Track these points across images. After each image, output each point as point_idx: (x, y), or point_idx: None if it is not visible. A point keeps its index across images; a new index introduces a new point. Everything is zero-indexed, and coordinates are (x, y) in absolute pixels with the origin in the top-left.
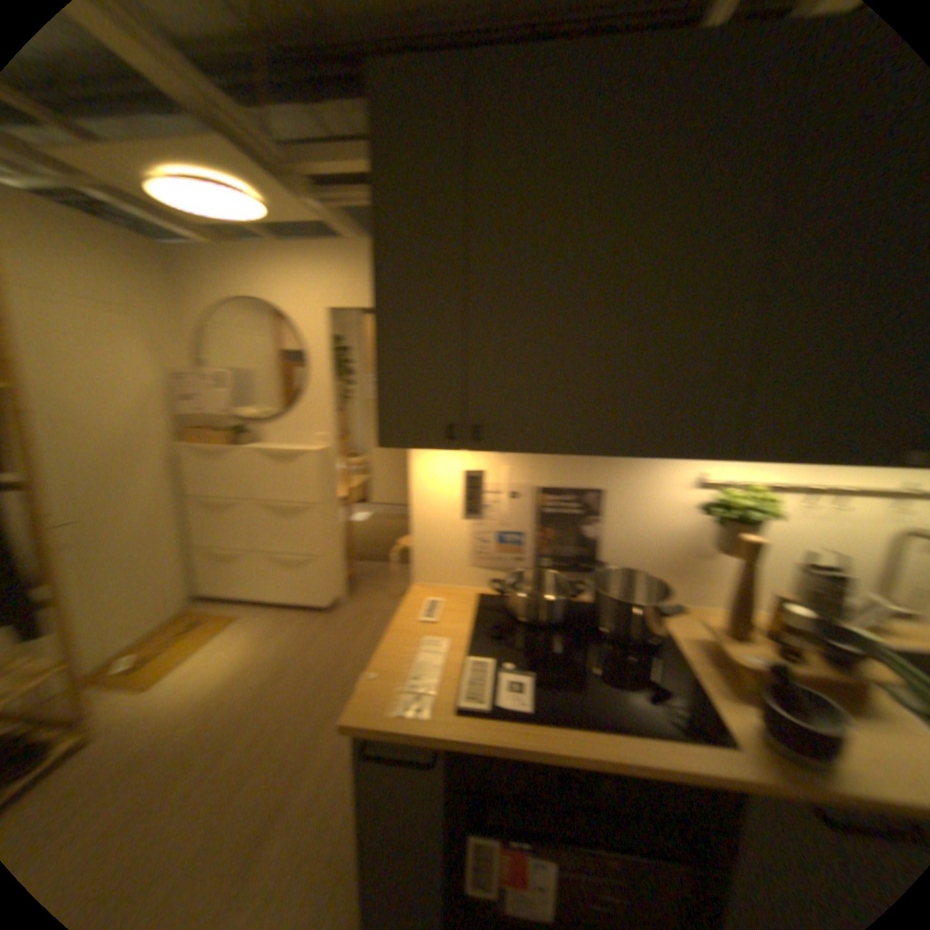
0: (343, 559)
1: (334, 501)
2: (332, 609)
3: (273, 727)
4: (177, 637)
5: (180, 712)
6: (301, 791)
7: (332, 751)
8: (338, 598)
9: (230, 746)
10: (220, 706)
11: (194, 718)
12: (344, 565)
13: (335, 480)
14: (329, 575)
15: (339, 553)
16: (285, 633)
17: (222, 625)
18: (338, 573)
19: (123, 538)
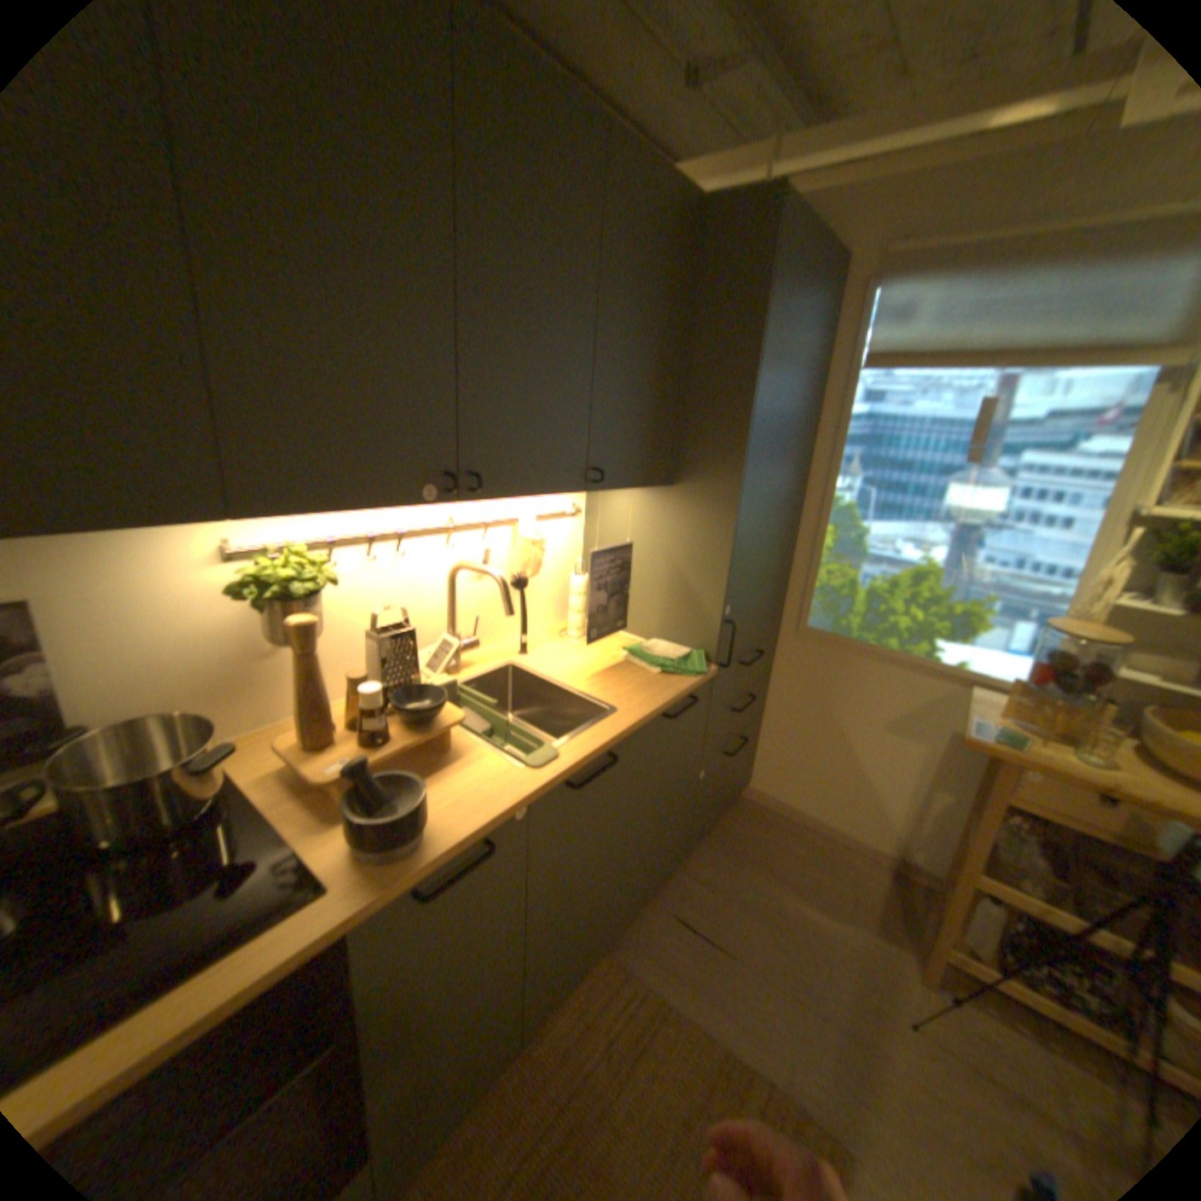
0: None
1: None
2: None
3: None
4: None
5: None
6: None
7: None
8: None
9: None
10: None
11: None
12: None
13: None
14: None
15: None
16: None
17: None
18: None
19: None
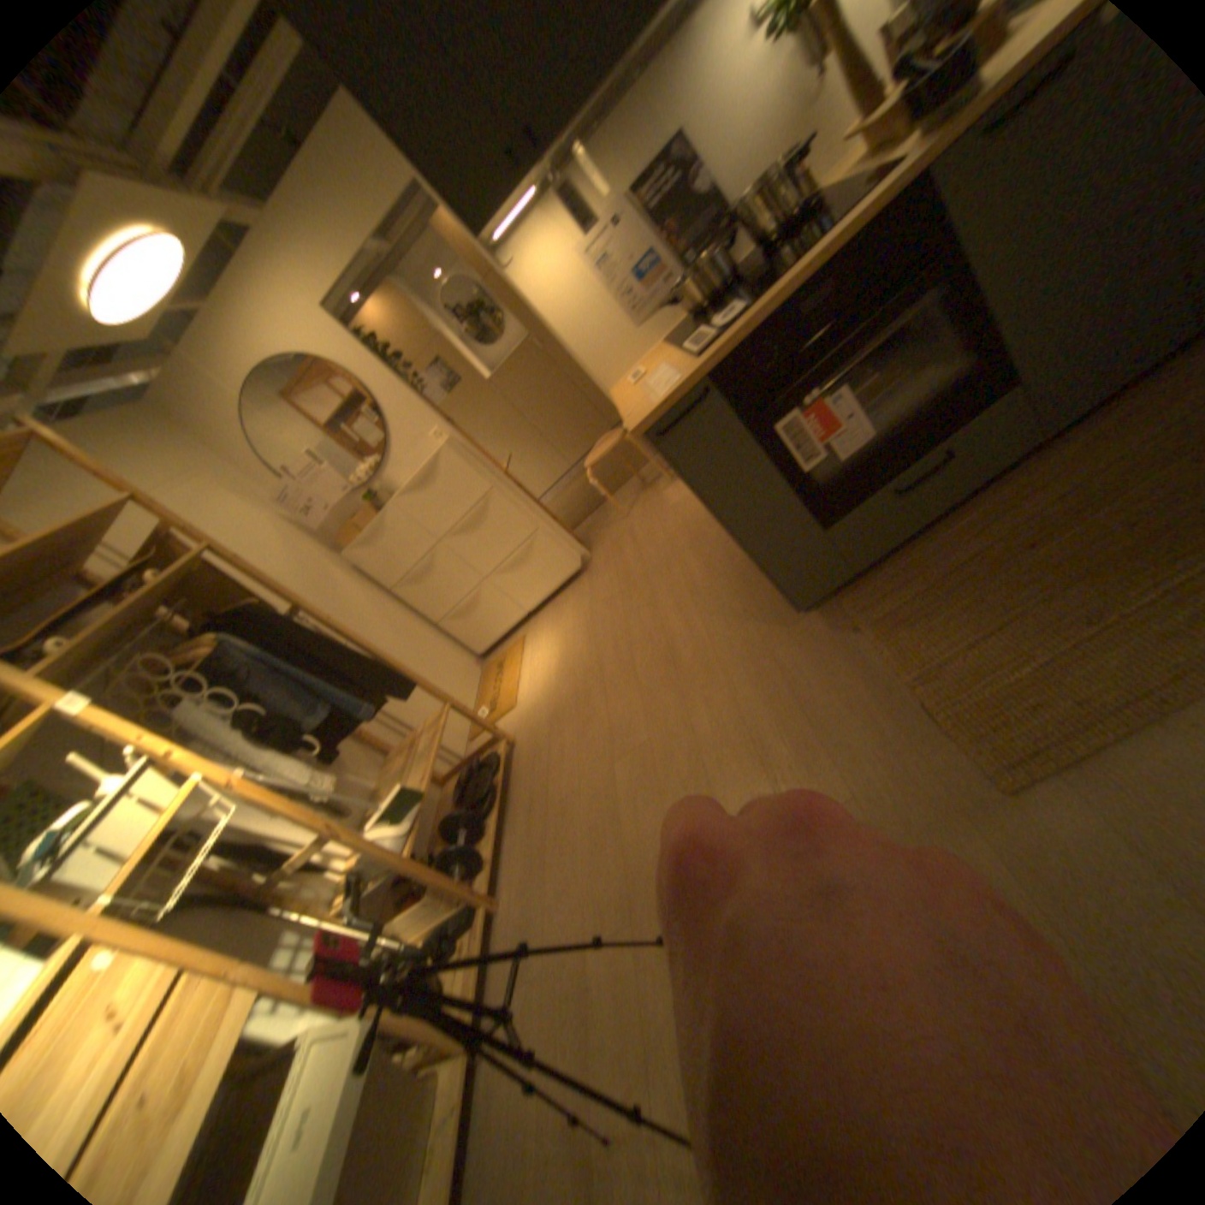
0: (552, 521)
1: (497, 478)
2: (582, 567)
3: (617, 634)
4: (493, 678)
5: (546, 689)
6: (672, 628)
7: (671, 601)
8: (578, 555)
9: (599, 664)
10: (568, 664)
11: (559, 681)
12: (557, 526)
13: (479, 460)
14: (553, 539)
15: (543, 519)
16: (565, 606)
17: (514, 647)
18: (559, 536)
19: (382, 641)
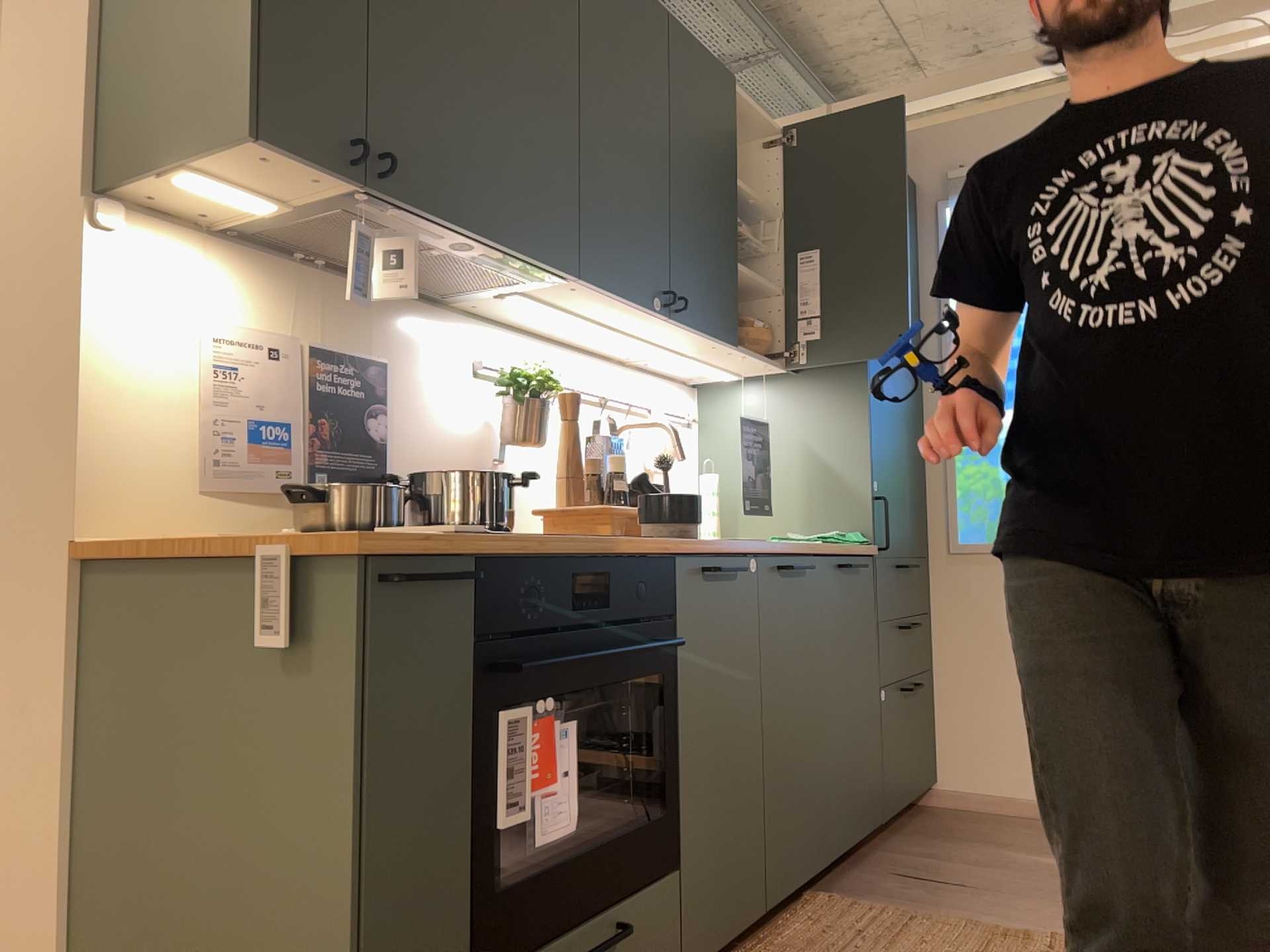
0: None
1: None
2: None
3: None
4: None
5: None
6: None
7: None
8: None
9: None
10: None
11: None
12: None
13: None
14: None
15: None
16: None
17: None
18: None
19: None
